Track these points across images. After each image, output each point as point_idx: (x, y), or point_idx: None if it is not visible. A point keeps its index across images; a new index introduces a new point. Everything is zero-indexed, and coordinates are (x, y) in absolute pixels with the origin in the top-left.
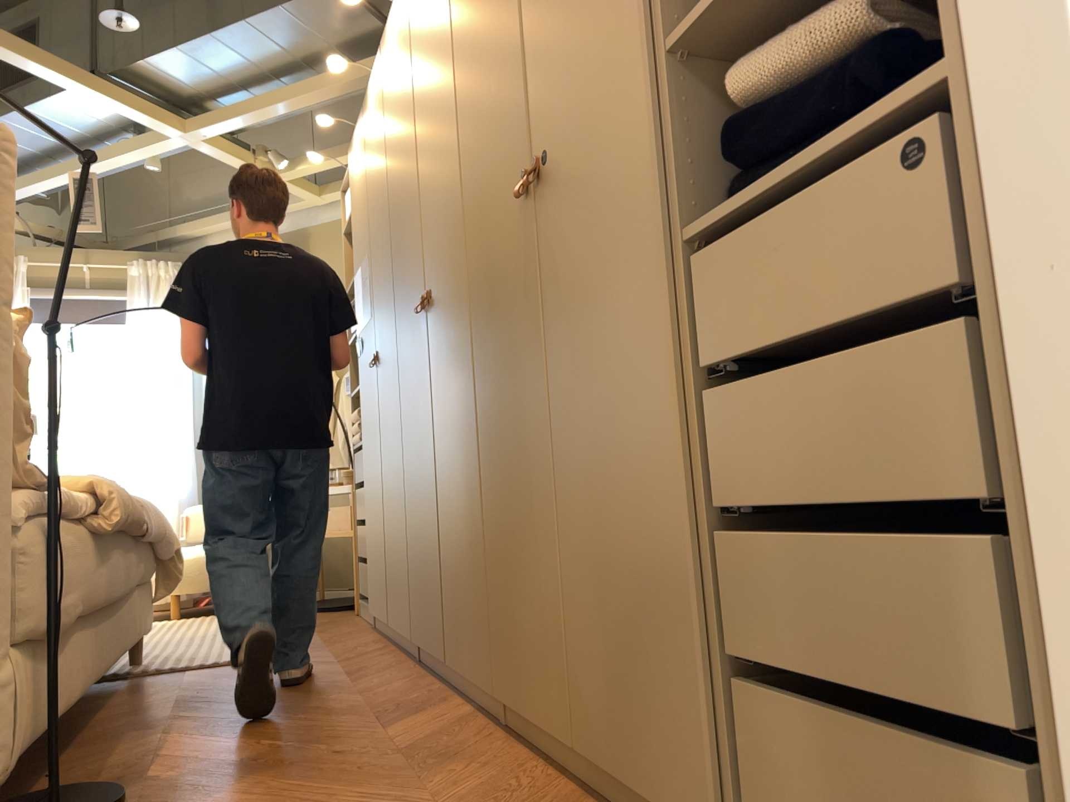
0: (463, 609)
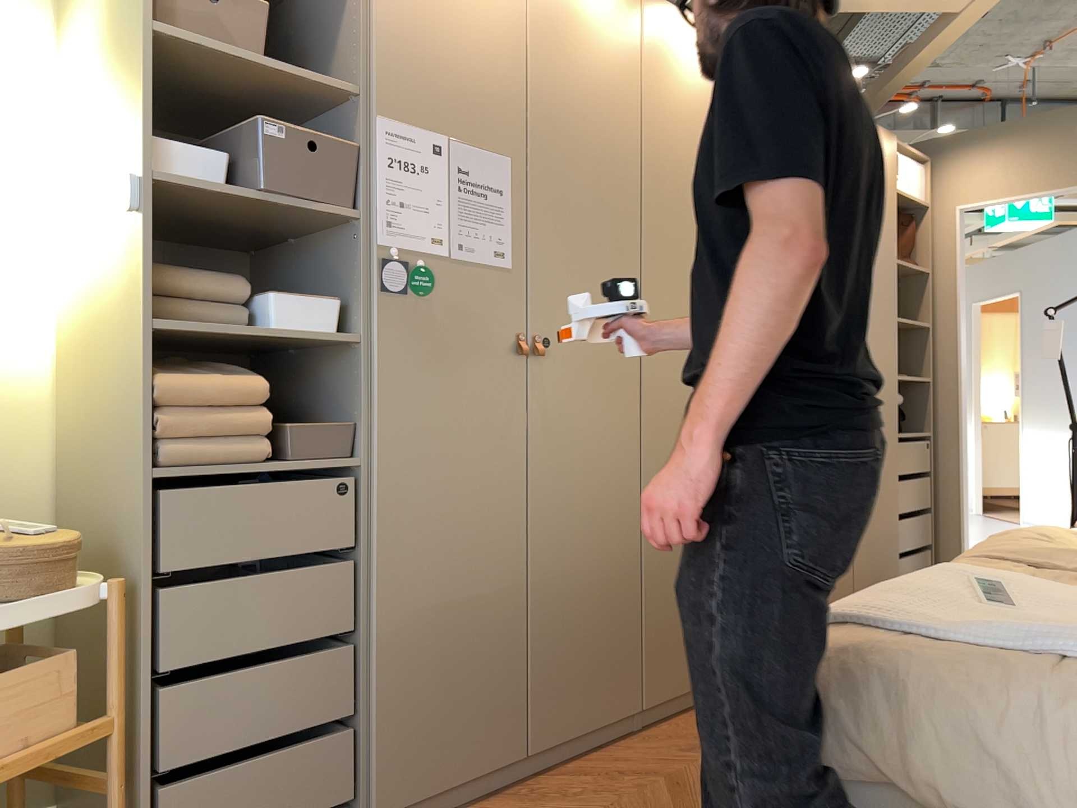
0: None
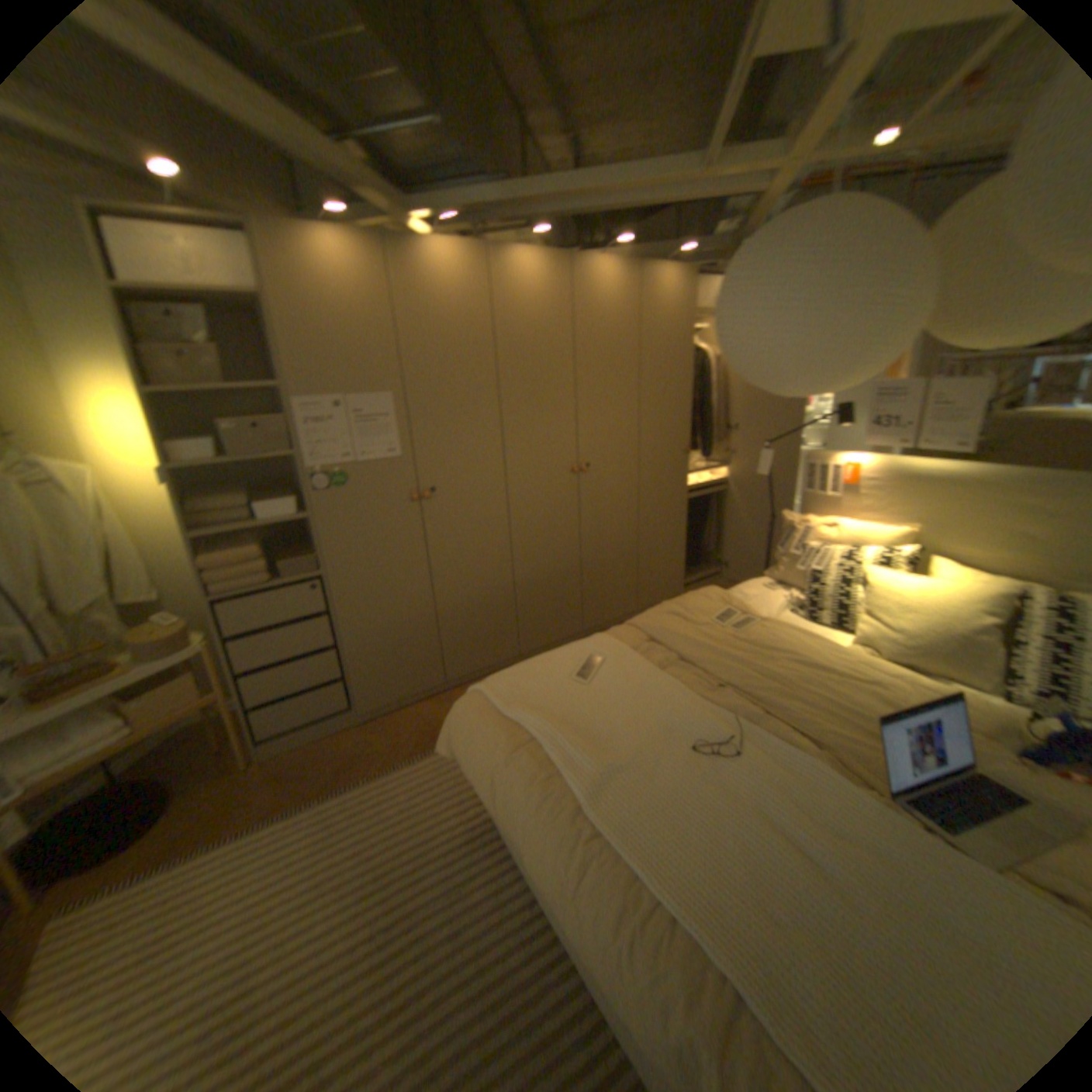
0: (608, 602)
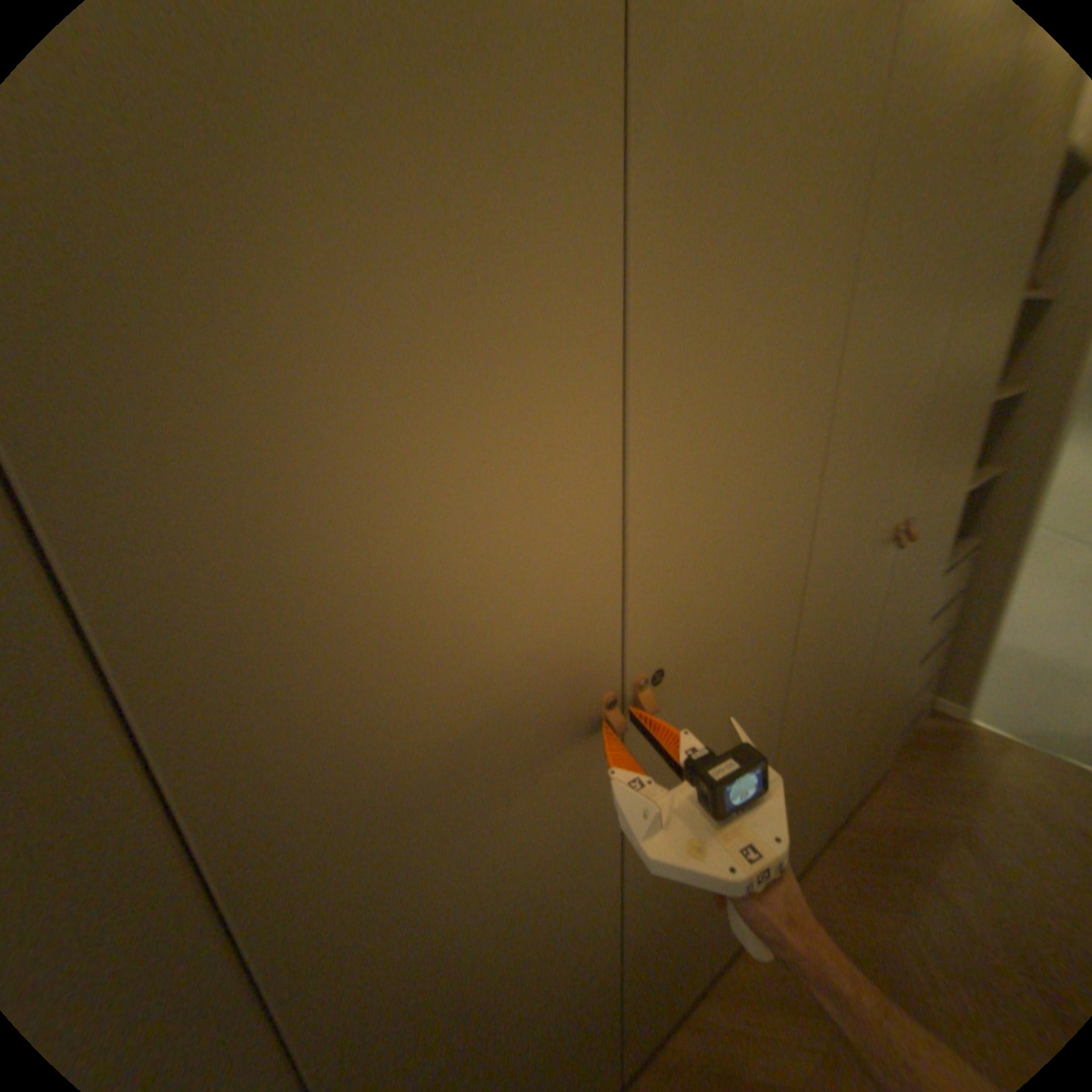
0: (688, 978)
